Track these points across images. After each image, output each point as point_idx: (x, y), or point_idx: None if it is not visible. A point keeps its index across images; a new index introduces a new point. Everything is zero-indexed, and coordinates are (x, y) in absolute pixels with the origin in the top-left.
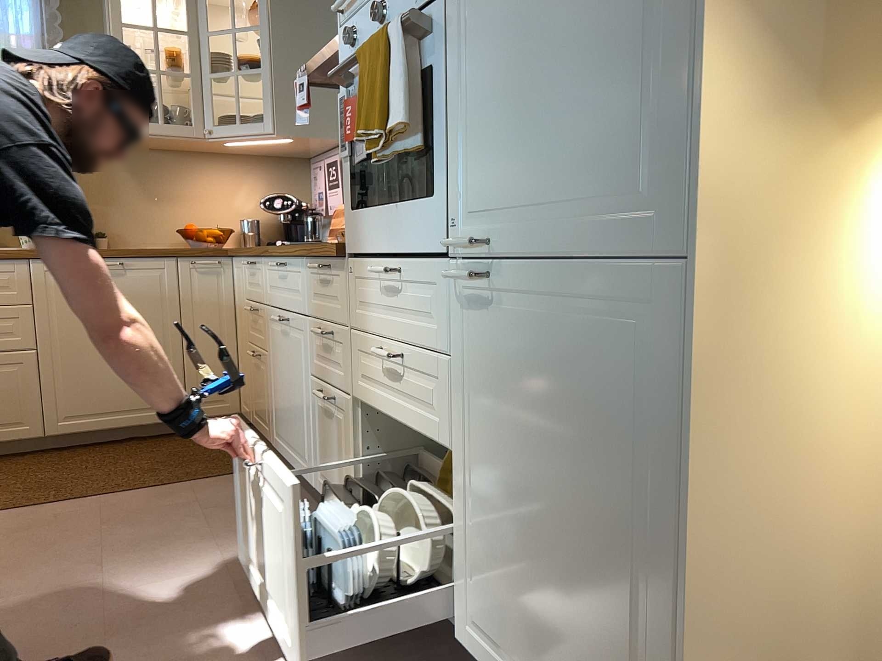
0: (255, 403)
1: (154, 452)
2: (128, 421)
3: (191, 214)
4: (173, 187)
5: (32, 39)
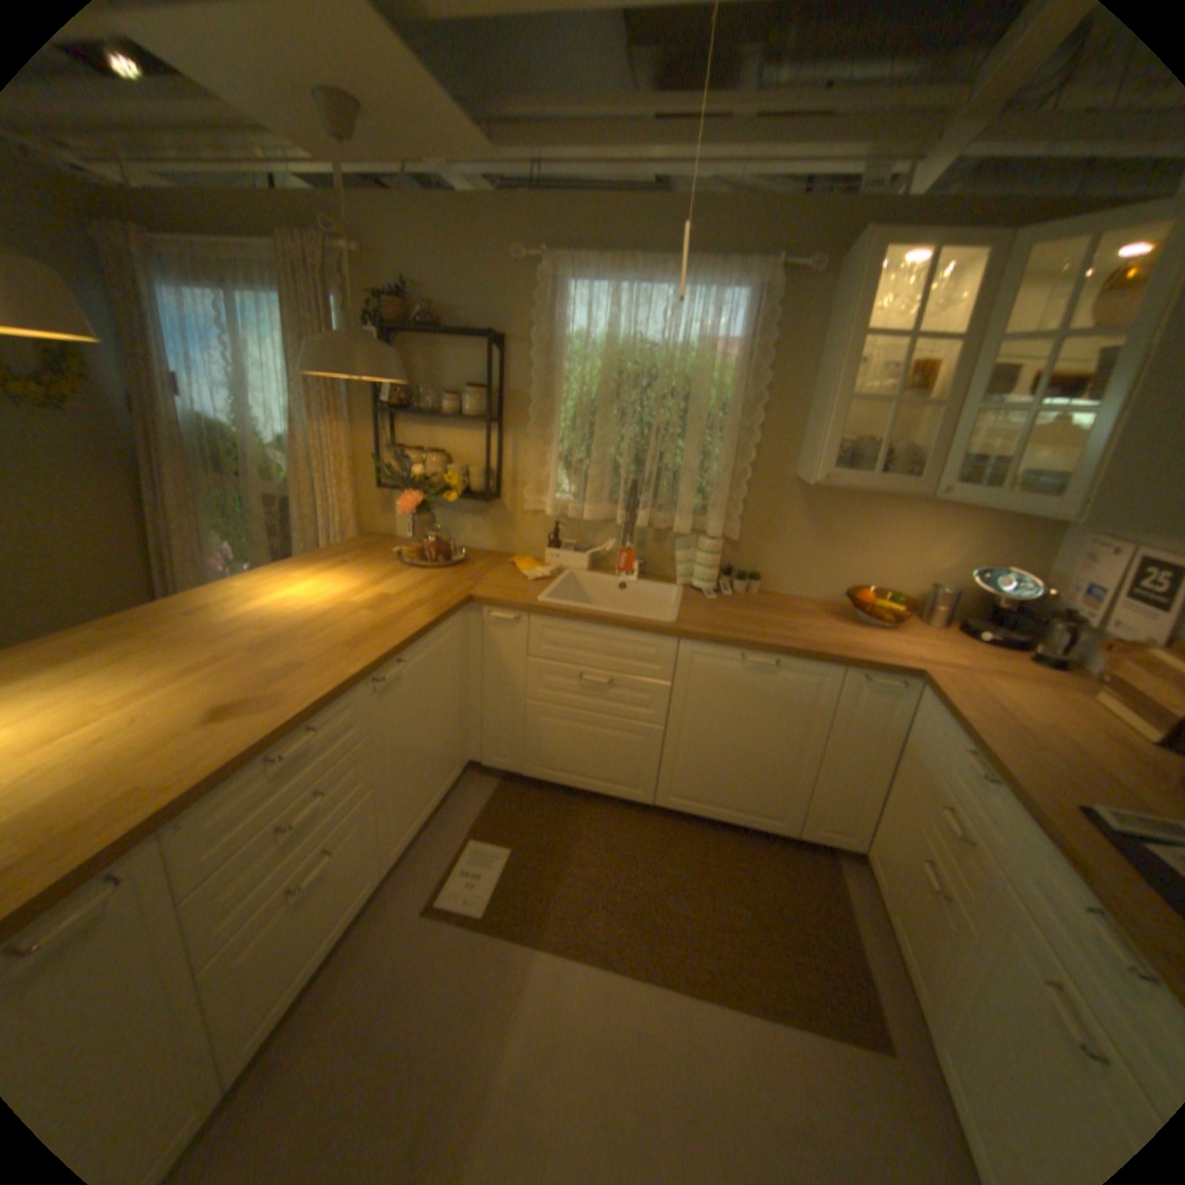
0: (908, 915)
1: (755, 884)
2: (734, 820)
3: (865, 566)
4: (854, 530)
5: (740, 344)
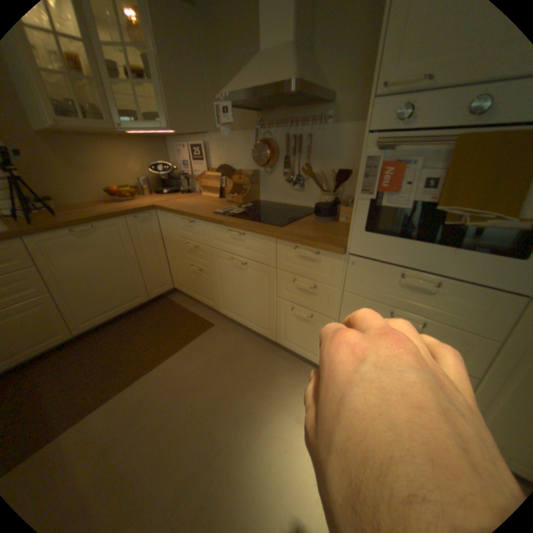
0: (194, 288)
1: (144, 324)
2: (119, 311)
3: (104, 176)
4: (87, 159)
5: None
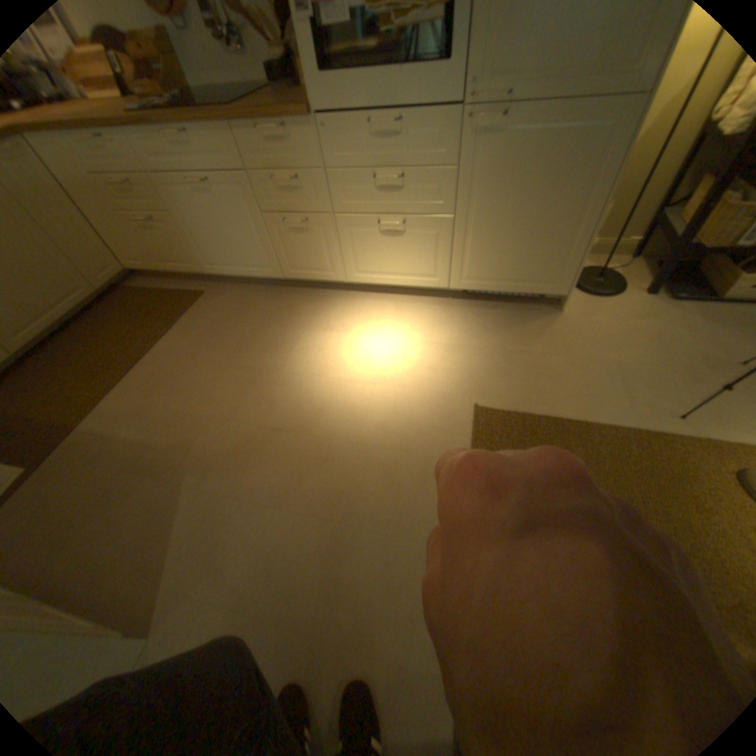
0: (154, 255)
1: (107, 320)
2: (58, 313)
3: None
4: None
5: None
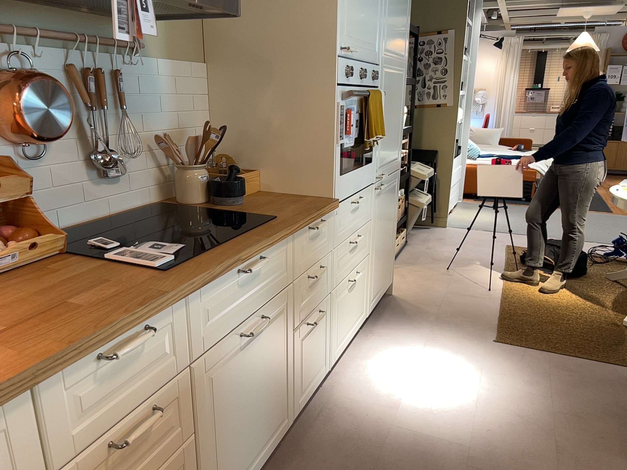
0: None
1: None
2: None
3: None
4: None
5: None
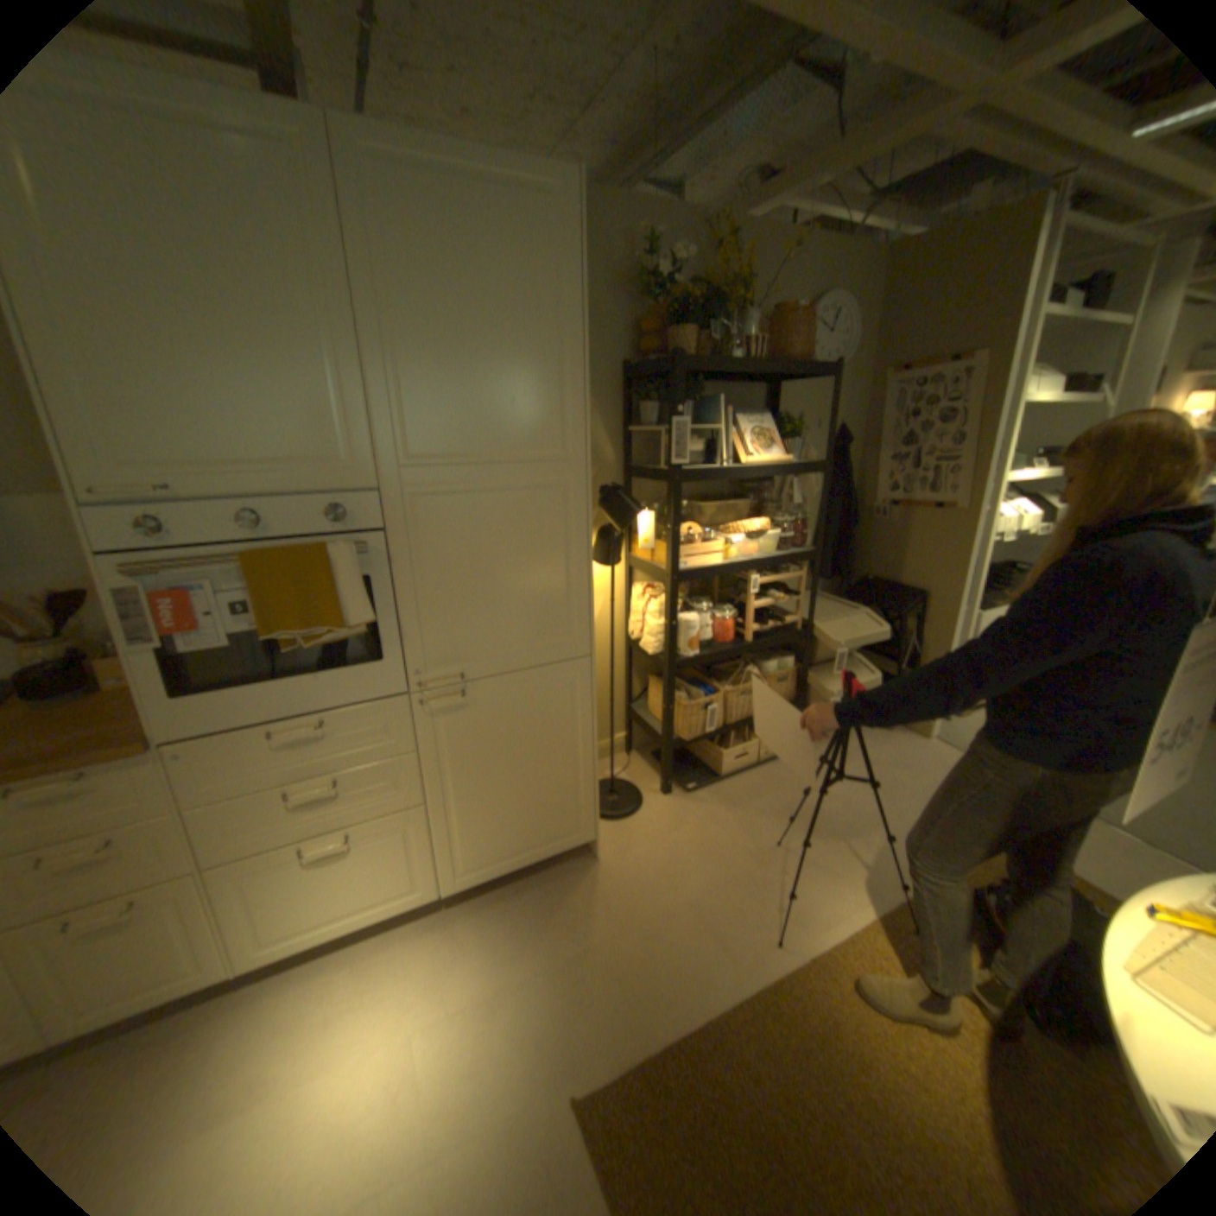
0: None
1: None
2: None
3: None
4: None
5: None
